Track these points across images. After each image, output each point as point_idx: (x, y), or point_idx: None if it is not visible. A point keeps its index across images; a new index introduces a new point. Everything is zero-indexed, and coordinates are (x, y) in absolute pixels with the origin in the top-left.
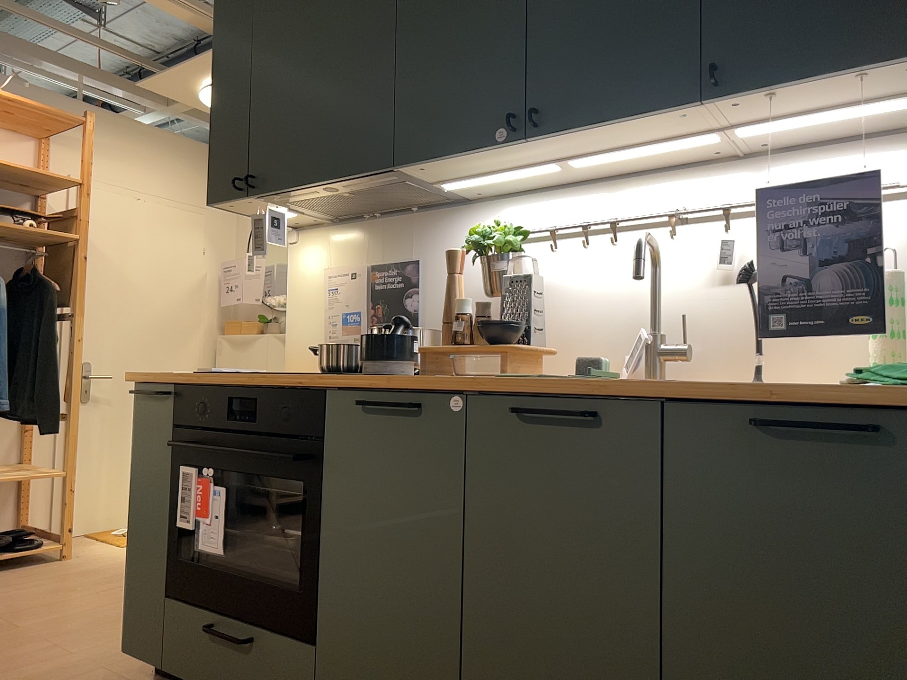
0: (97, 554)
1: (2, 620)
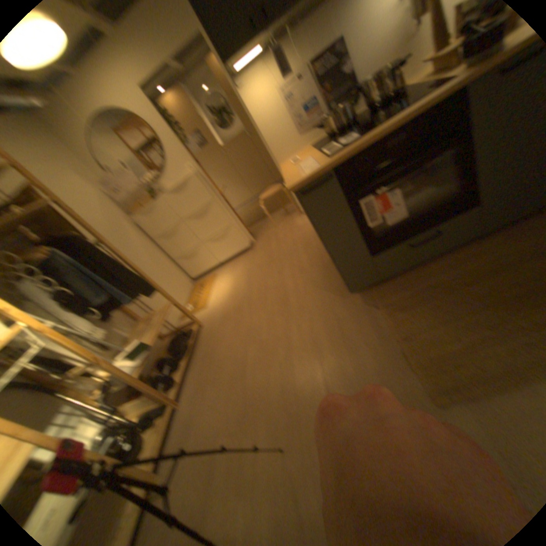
0: (207, 315)
1: (254, 344)
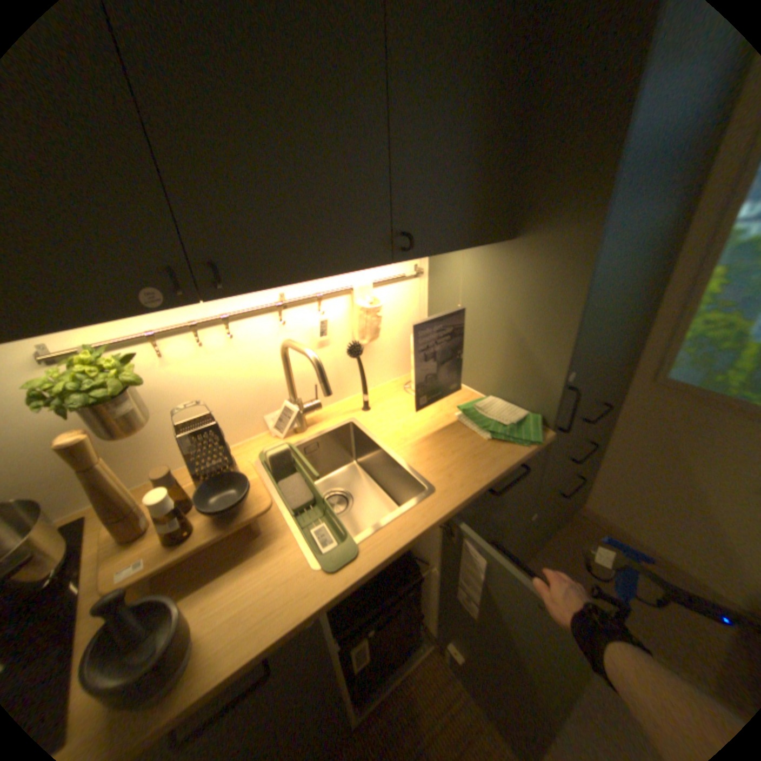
0: None
1: None
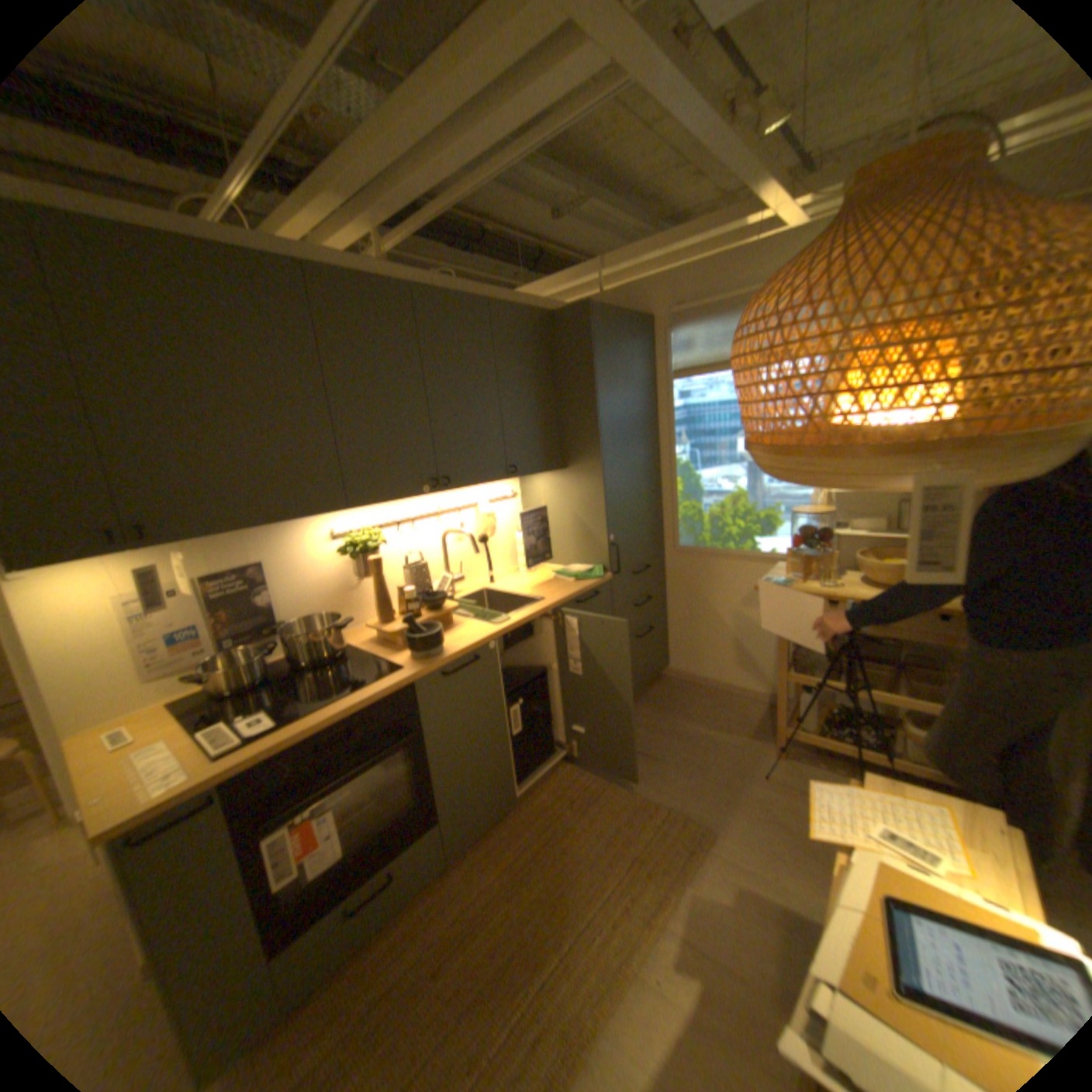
0: None
1: None
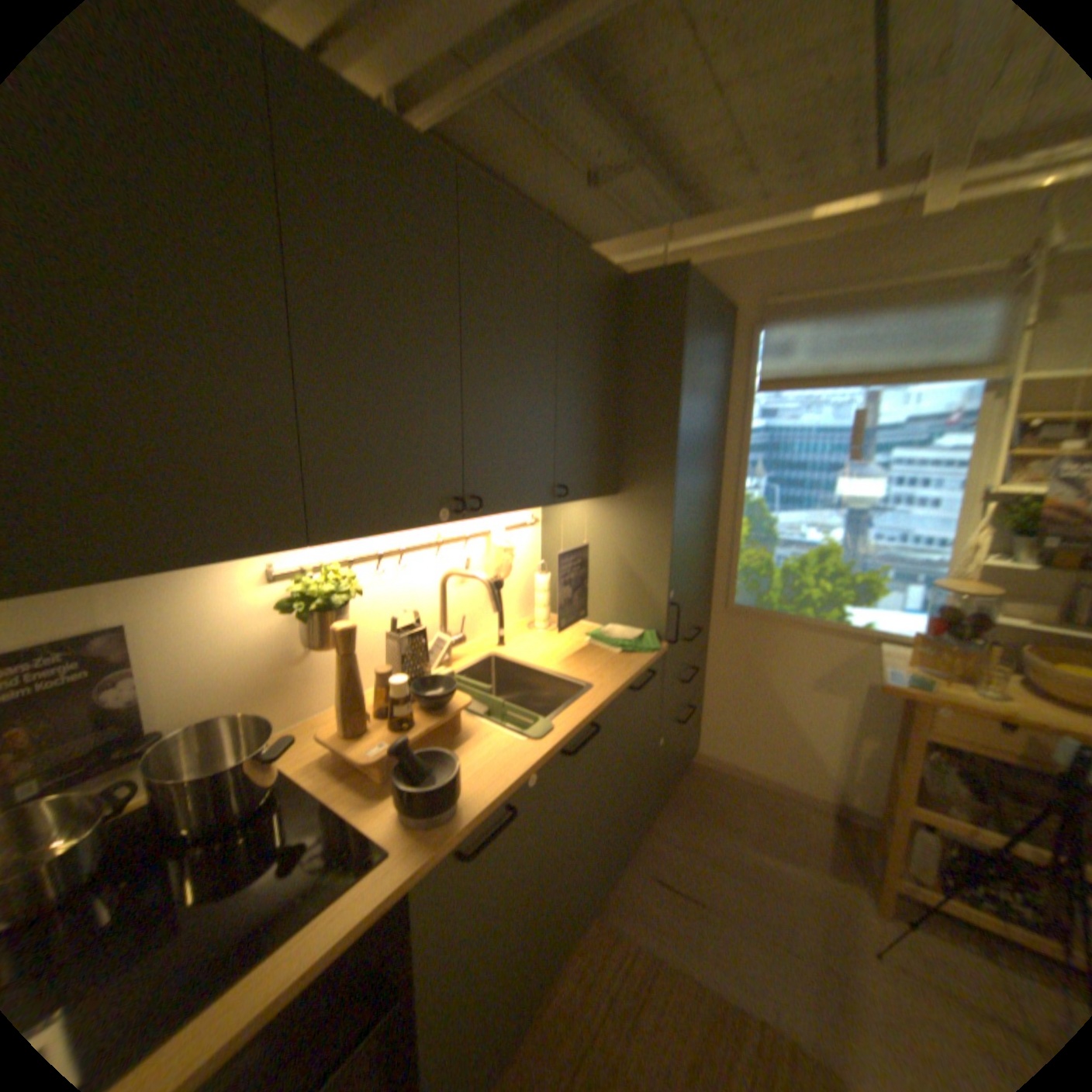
0: None
1: None
